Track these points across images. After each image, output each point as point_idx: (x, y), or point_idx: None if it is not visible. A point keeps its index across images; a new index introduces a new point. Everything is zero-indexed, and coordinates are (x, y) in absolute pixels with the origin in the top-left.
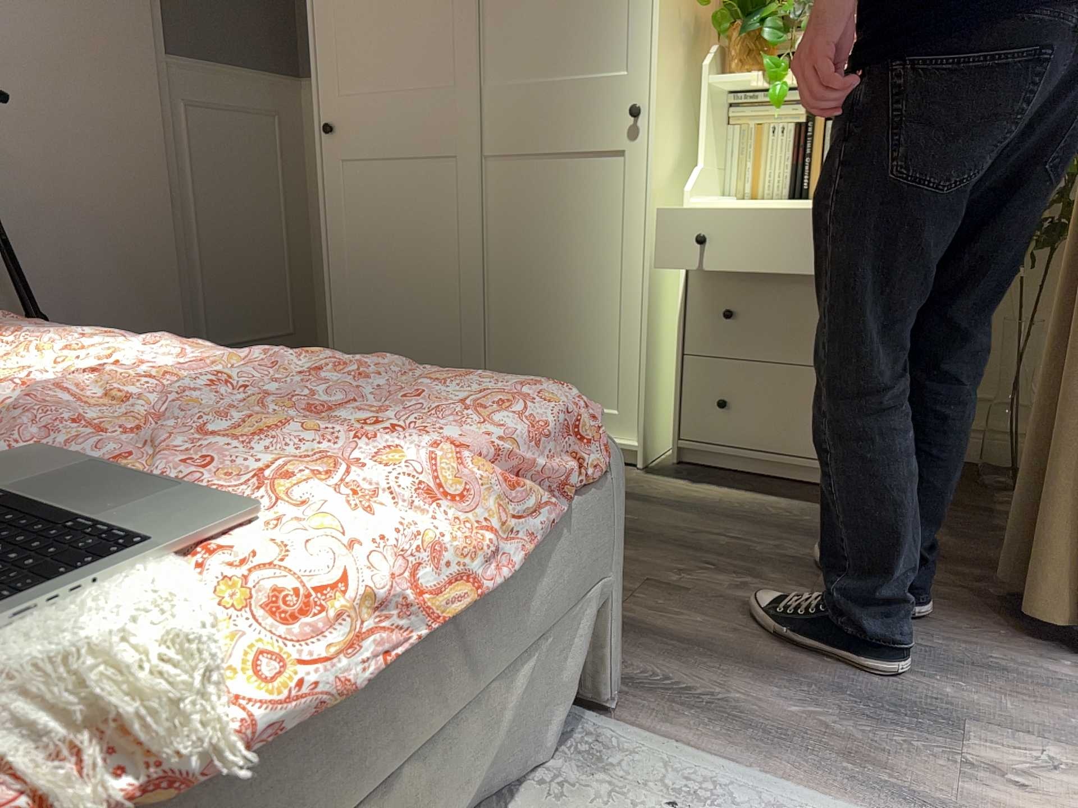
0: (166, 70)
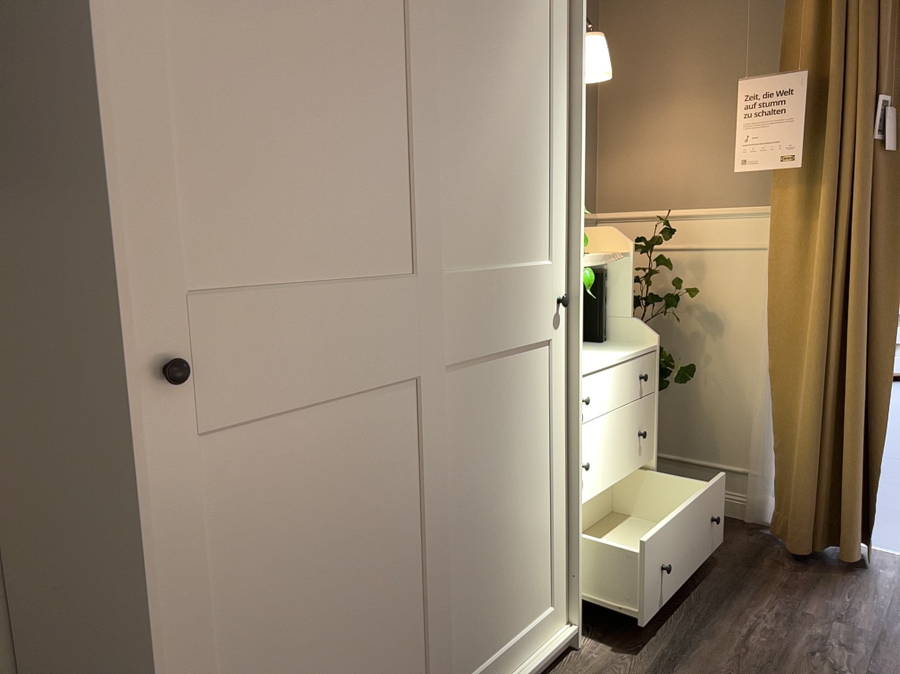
0: None
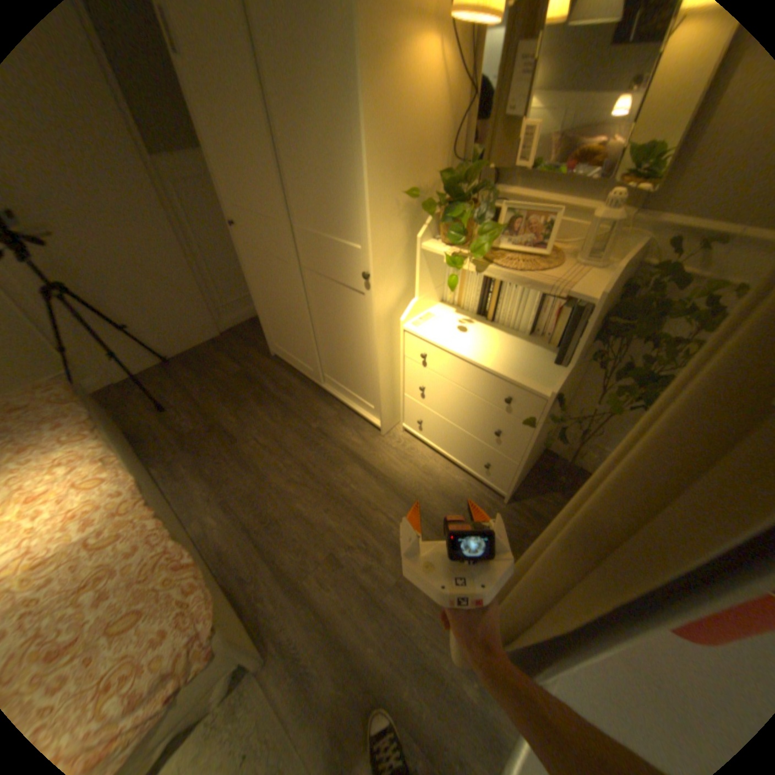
0: (149, 167)
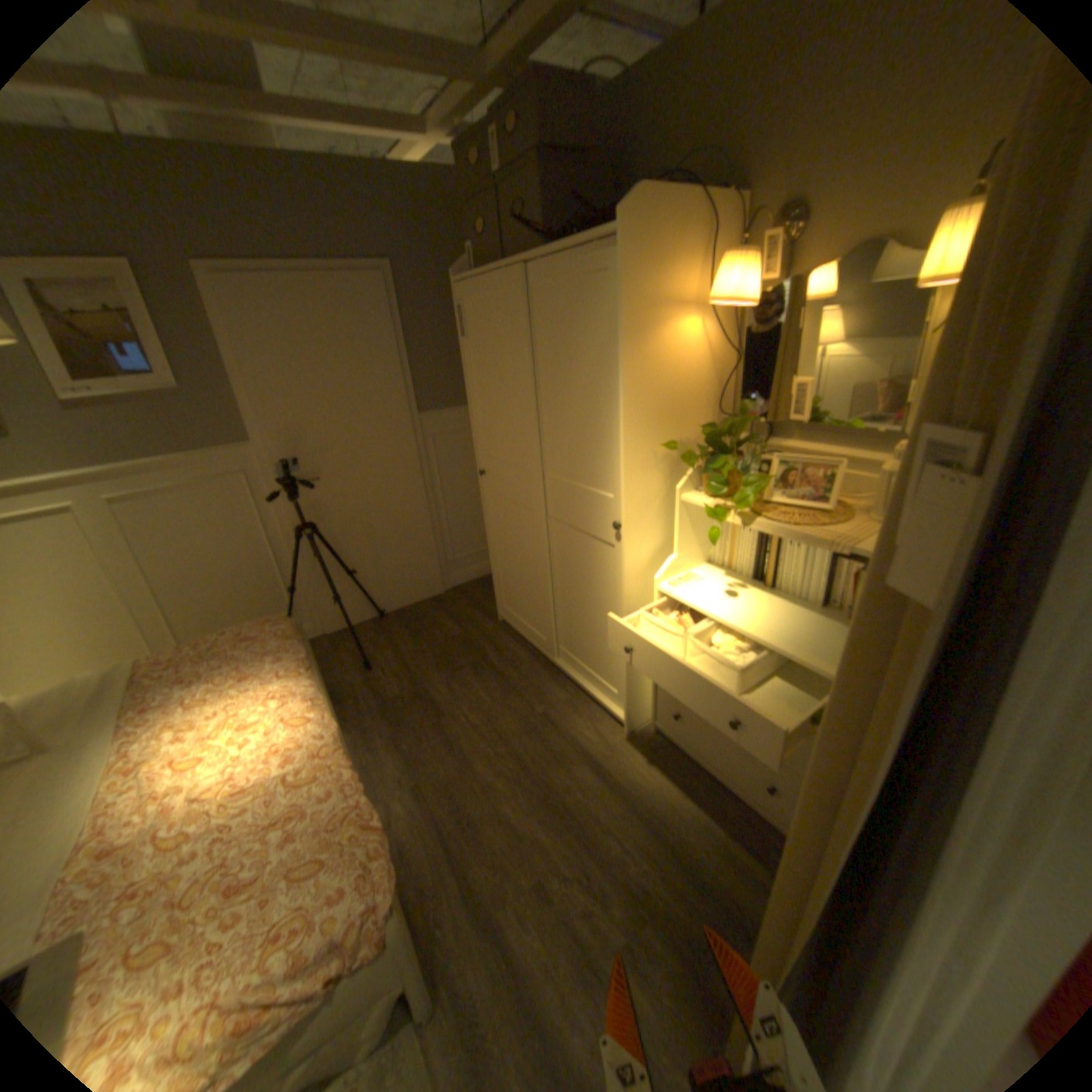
0: (417, 423)
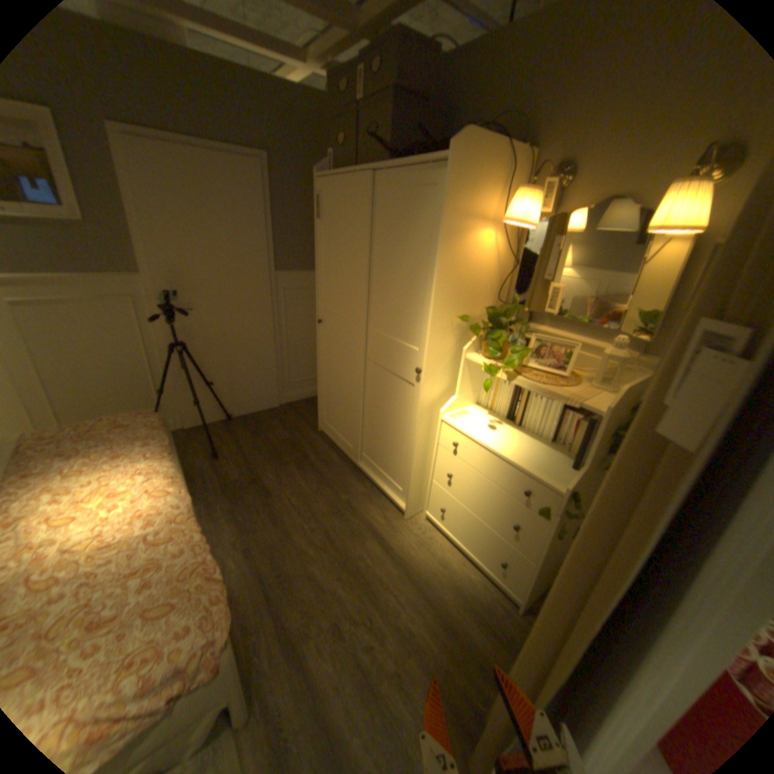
0: (273, 278)
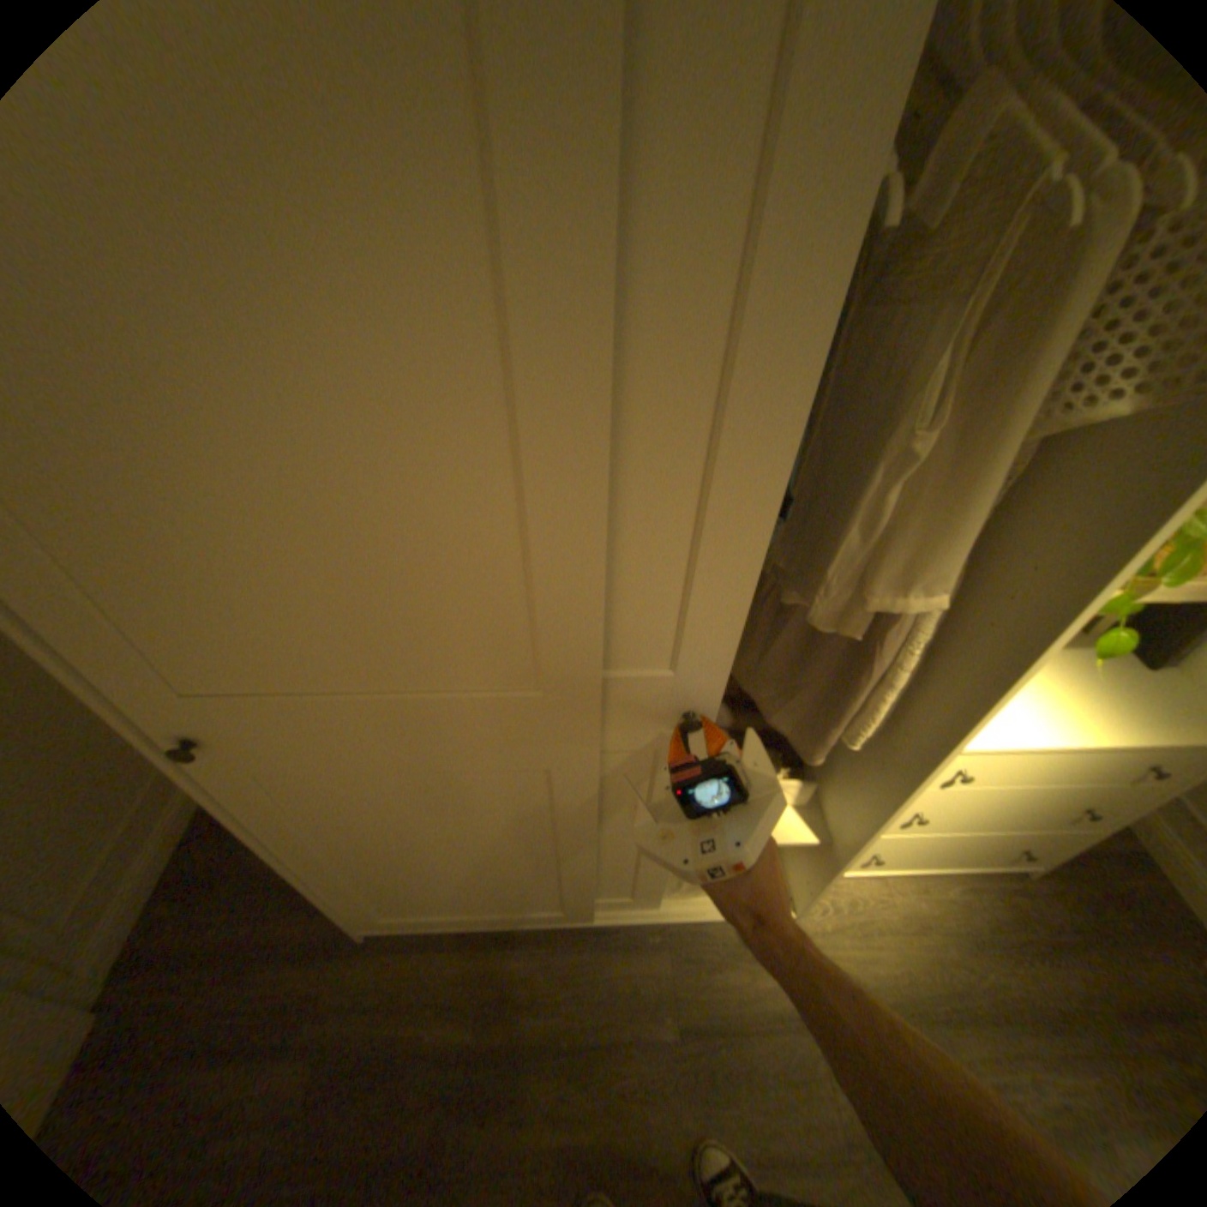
0: None
